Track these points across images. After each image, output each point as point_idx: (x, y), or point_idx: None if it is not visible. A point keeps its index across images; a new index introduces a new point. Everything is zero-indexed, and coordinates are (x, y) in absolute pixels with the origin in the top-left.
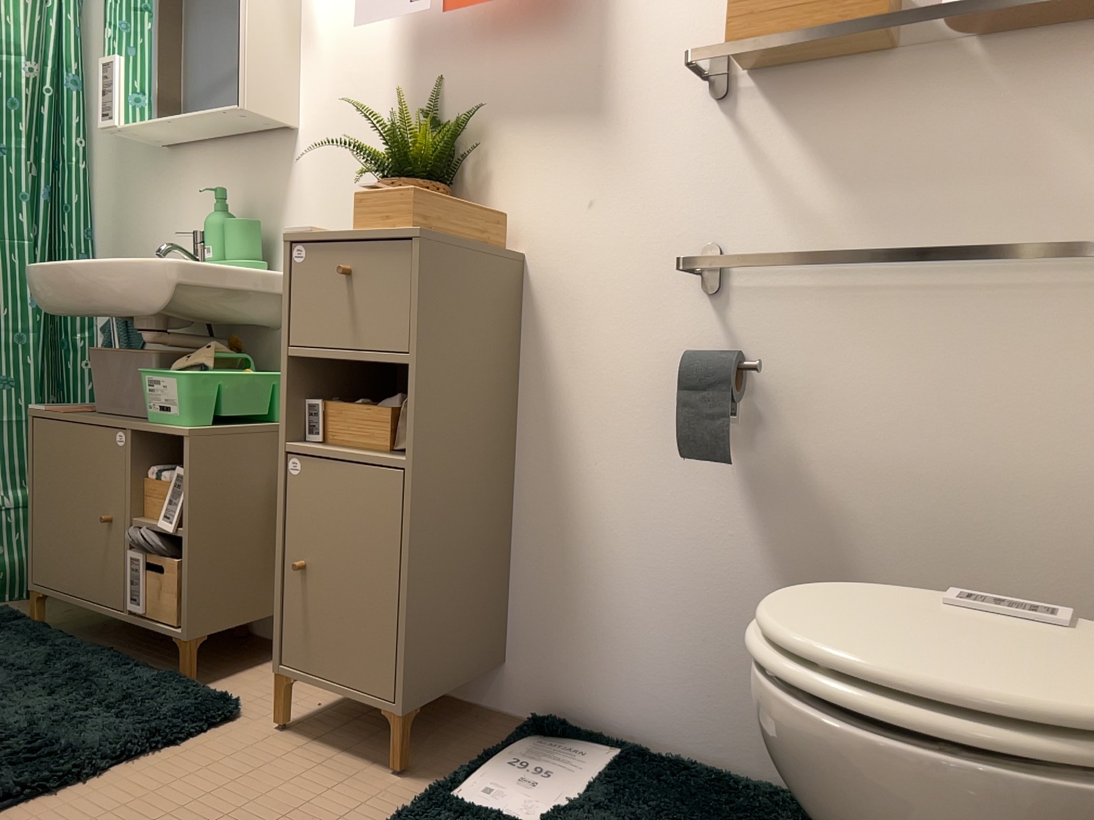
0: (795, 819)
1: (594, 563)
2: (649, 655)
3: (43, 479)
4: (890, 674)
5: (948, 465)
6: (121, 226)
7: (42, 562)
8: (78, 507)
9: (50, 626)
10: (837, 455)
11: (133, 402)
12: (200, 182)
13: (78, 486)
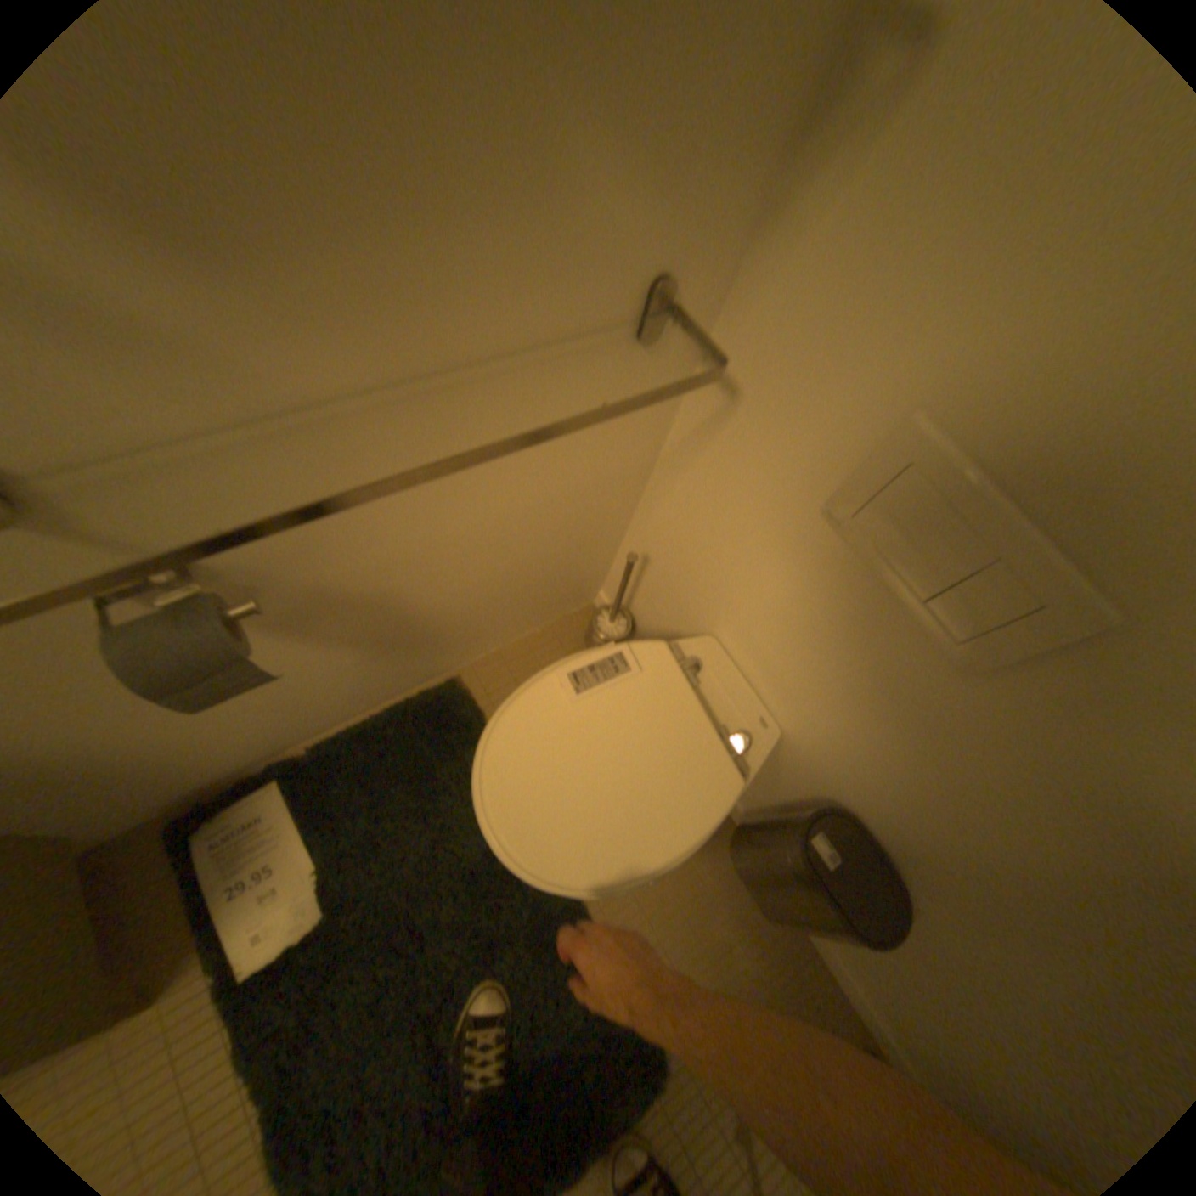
0: (431, 726)
1: (107, 756)
2: (238, 736)
3: None
4: (641, 863)
5: (468, 521)
6: None
7: None
8: None
9: None
10: (358, 563)
11: None
12: None
13: None
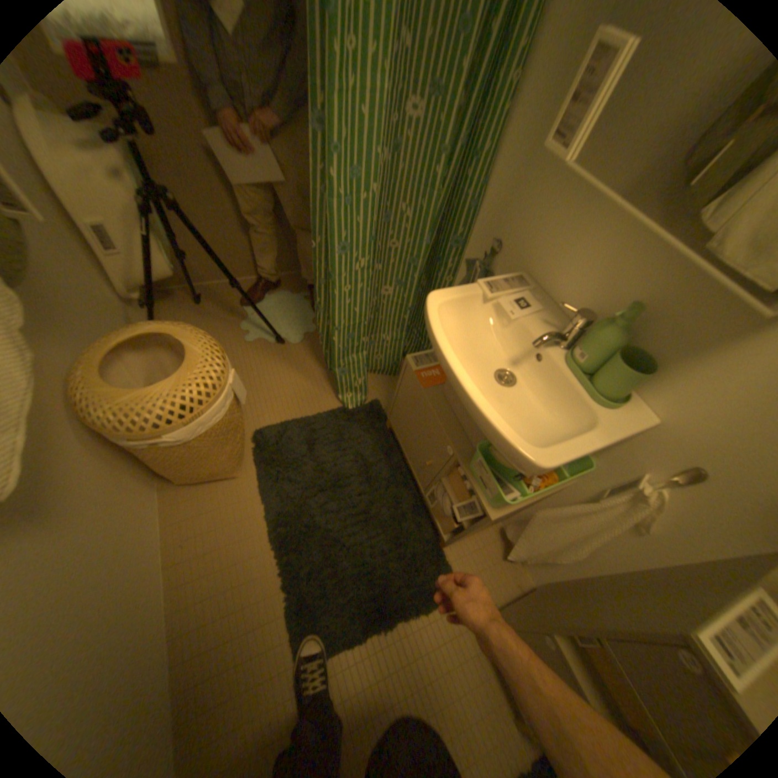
0: None
1: None
2: None
3: (404, 395)
4: None
5: None
6: (514, 192)
7: (396, 419)
8: (418, 433)
9: (394, 437)
10: None
11: (467, 423)
12: (620, 223)
13: (421, 427)
